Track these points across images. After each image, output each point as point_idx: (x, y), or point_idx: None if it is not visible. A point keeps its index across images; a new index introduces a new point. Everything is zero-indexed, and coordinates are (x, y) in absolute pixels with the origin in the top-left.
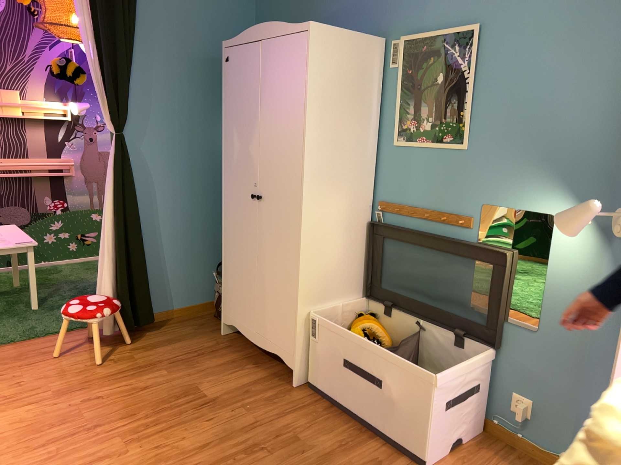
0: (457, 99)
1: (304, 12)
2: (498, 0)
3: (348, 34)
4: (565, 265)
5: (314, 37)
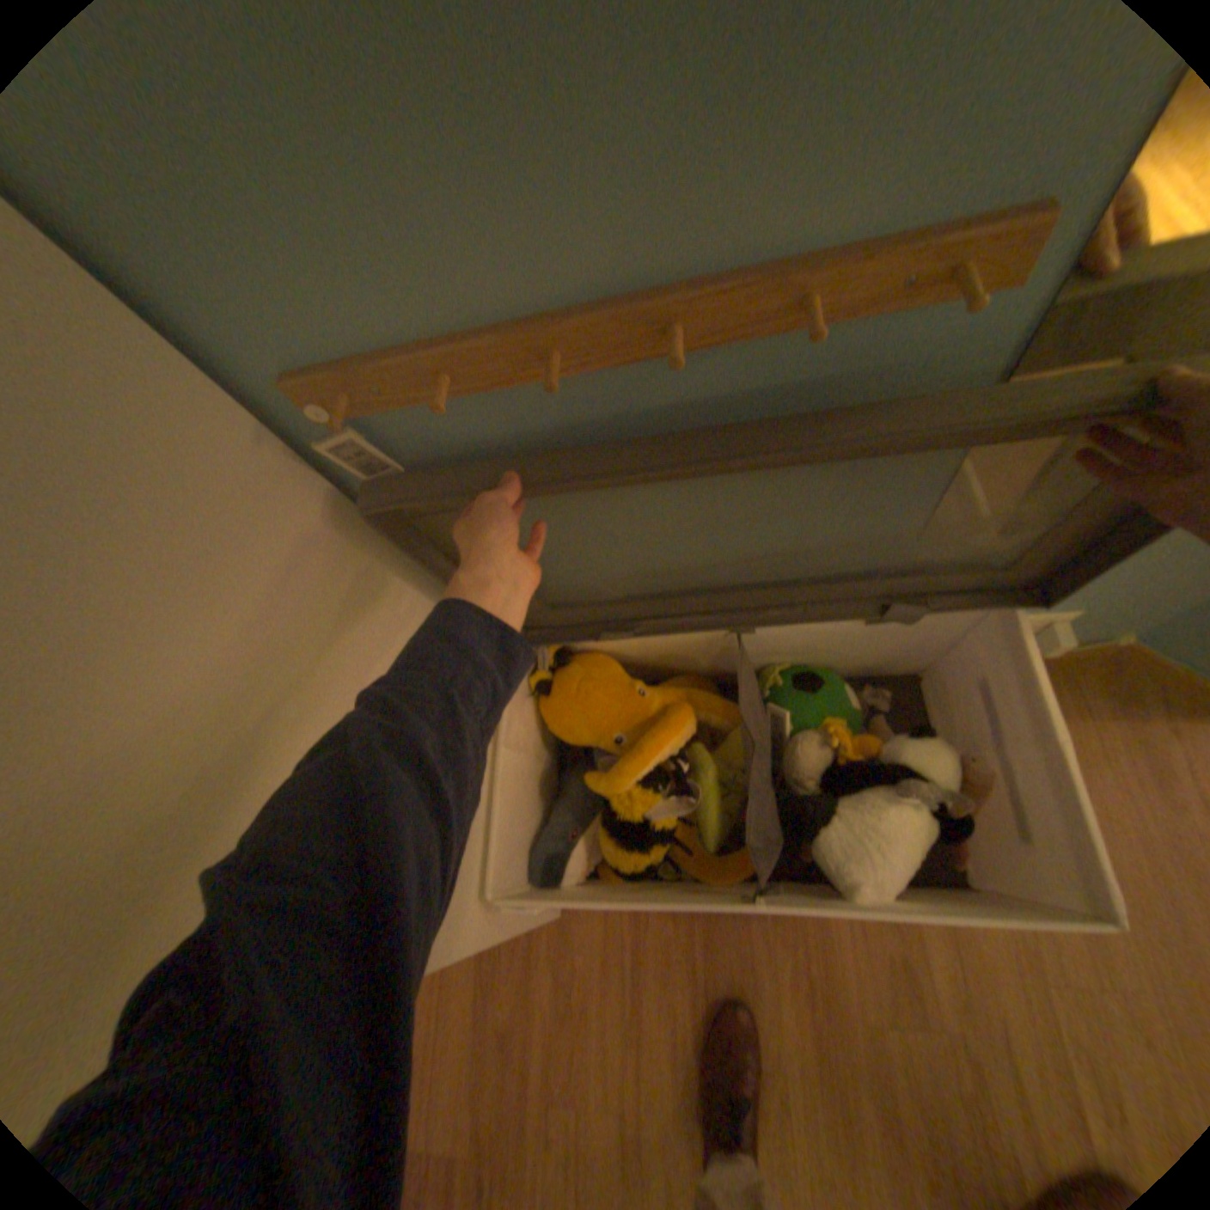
0: None
1: None
2: None
3: None
4: None
5: None
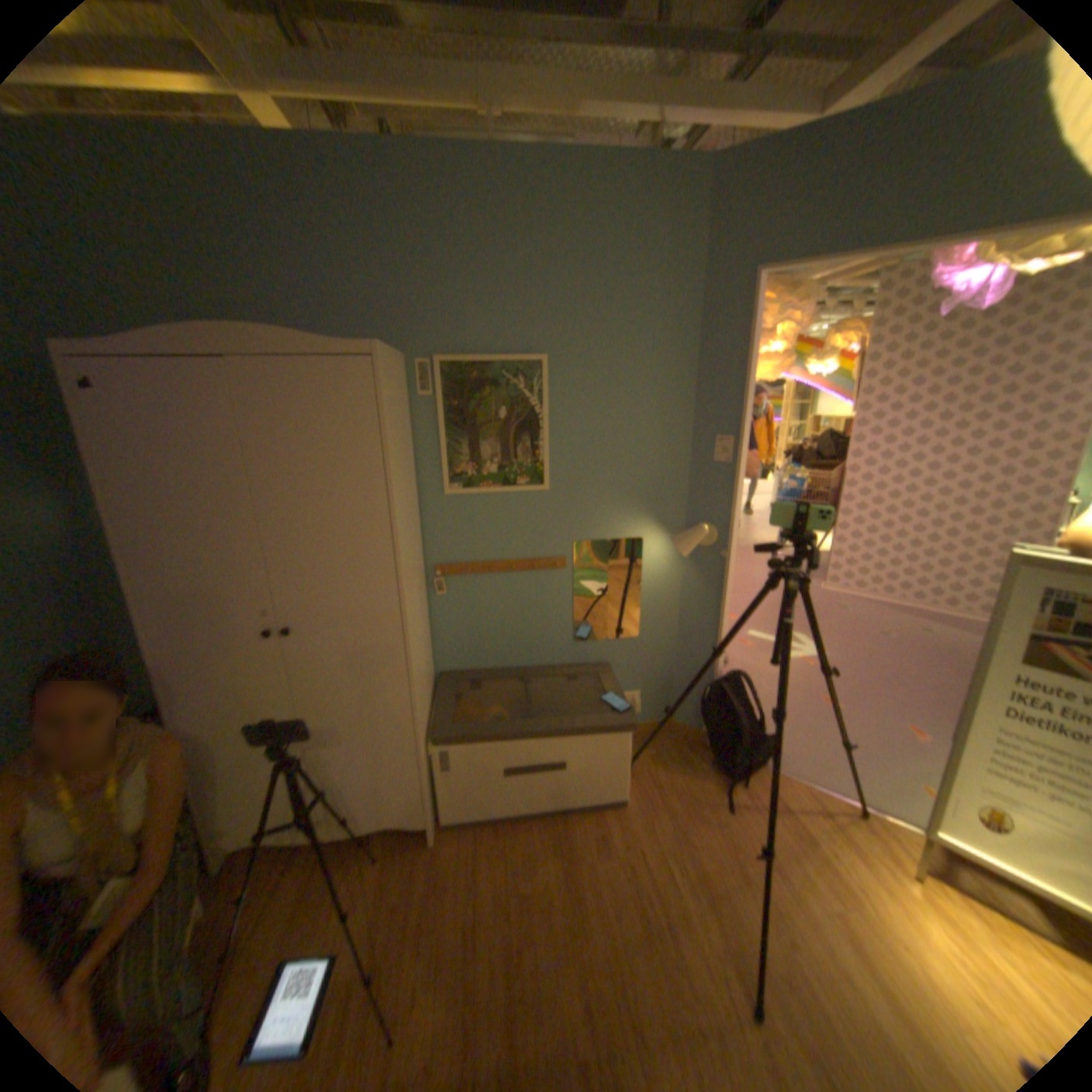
0: (528, 438)
1: (185, 284)
2: (562, 331)
3: (393, 356)
4: (653, 577)
5: (382, 367)
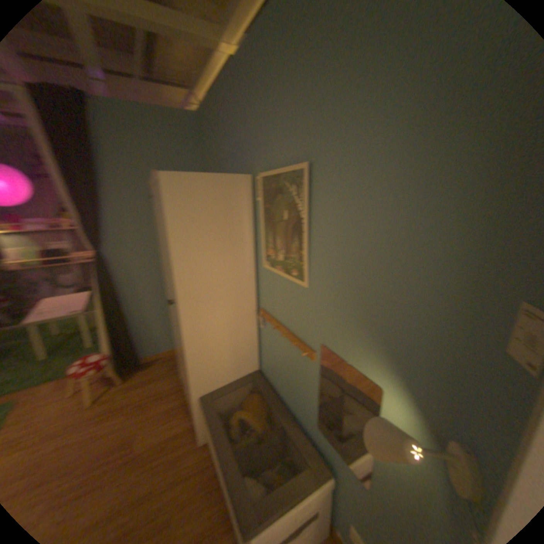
0: (297, 237)
1: (214, 152)
2: (324, 132)
3: (205, 177)
4: None
5: (163, 185)
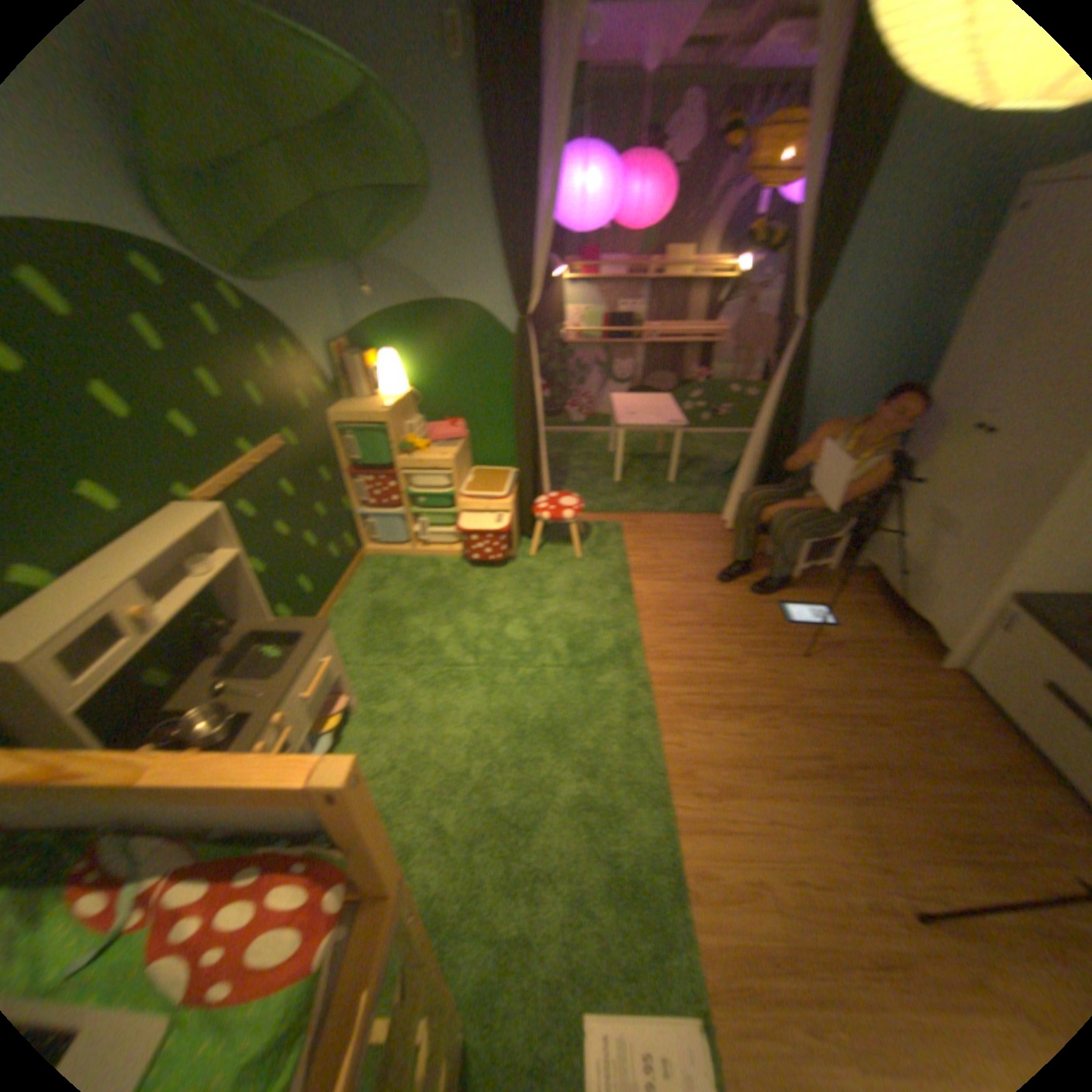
0: None
1: None
2: None
3: None
4: None
5: None
